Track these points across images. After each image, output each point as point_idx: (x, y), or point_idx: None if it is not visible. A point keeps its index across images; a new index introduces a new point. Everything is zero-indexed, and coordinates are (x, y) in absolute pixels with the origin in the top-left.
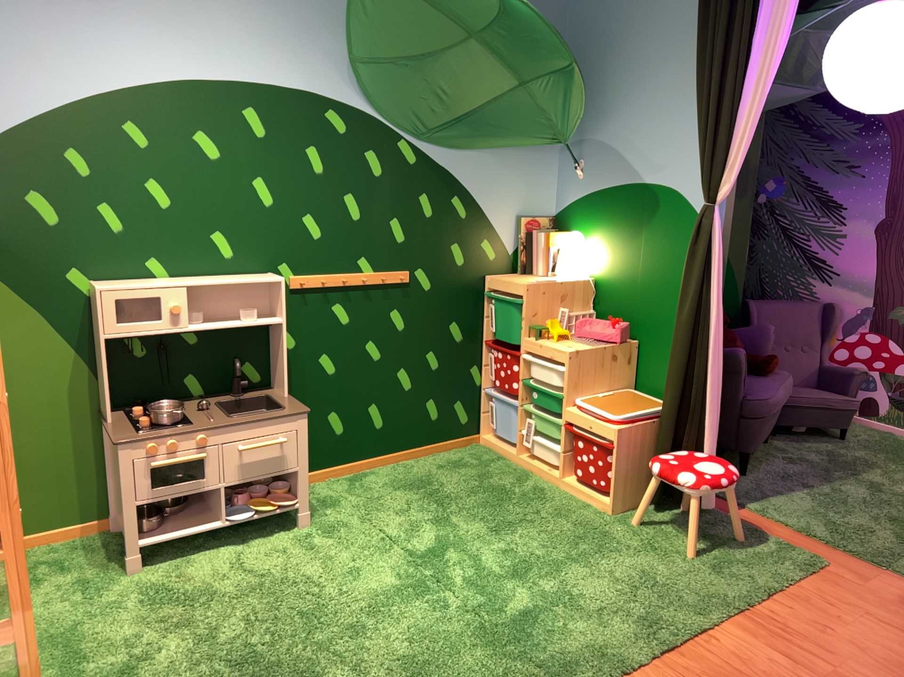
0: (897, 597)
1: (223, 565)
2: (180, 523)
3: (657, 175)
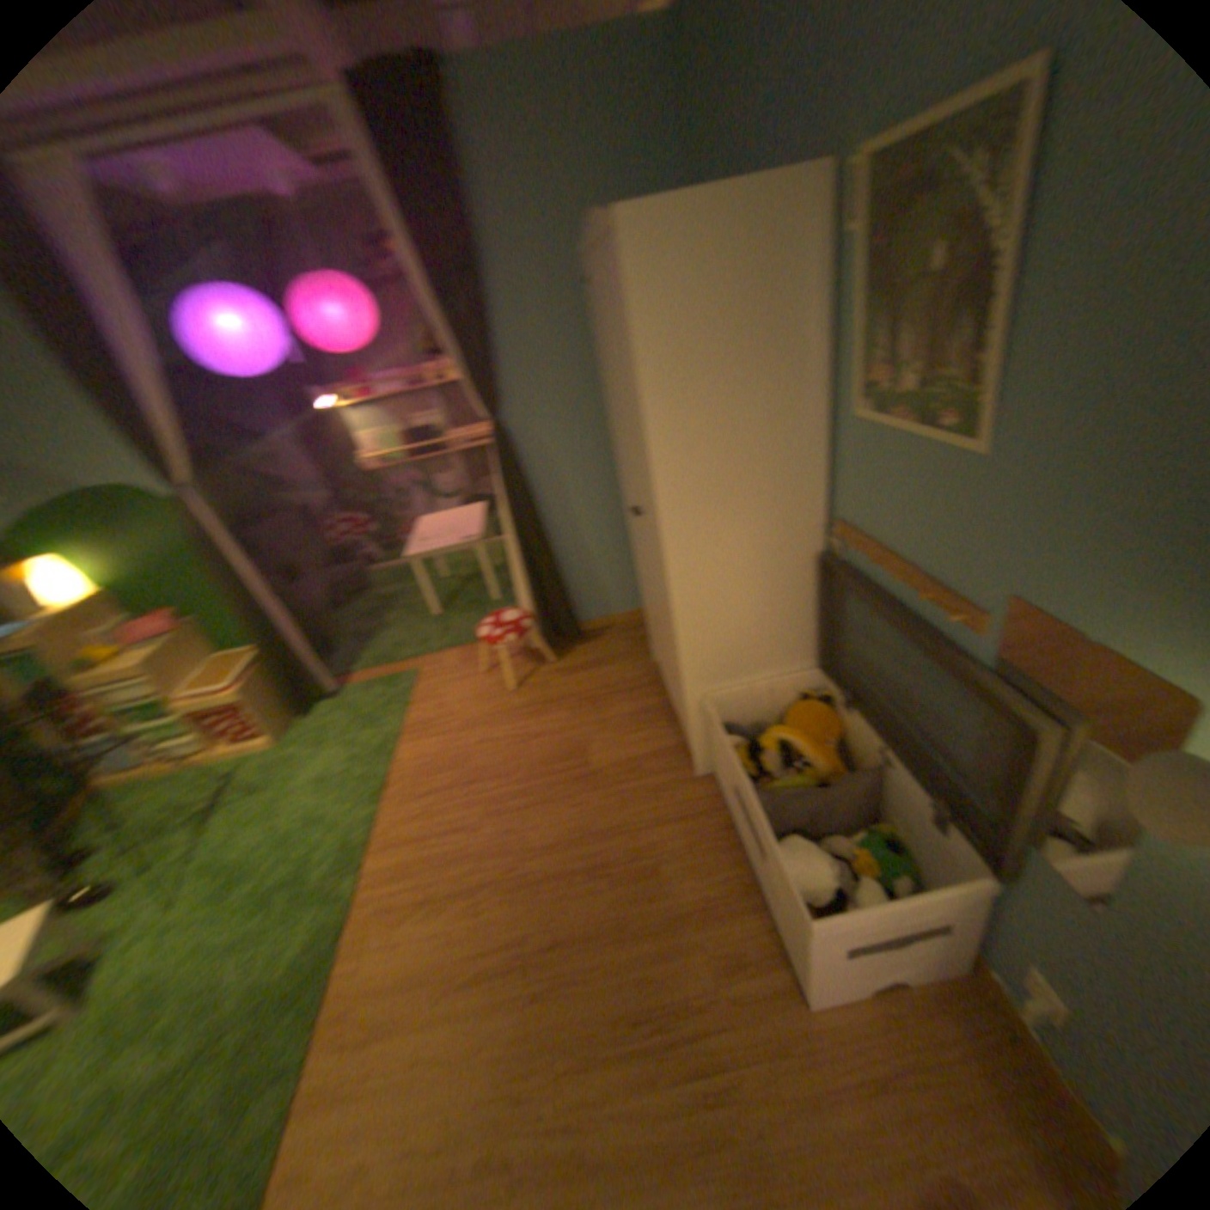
0: (461, 660)
1: None
2: None
3: (106, 476)
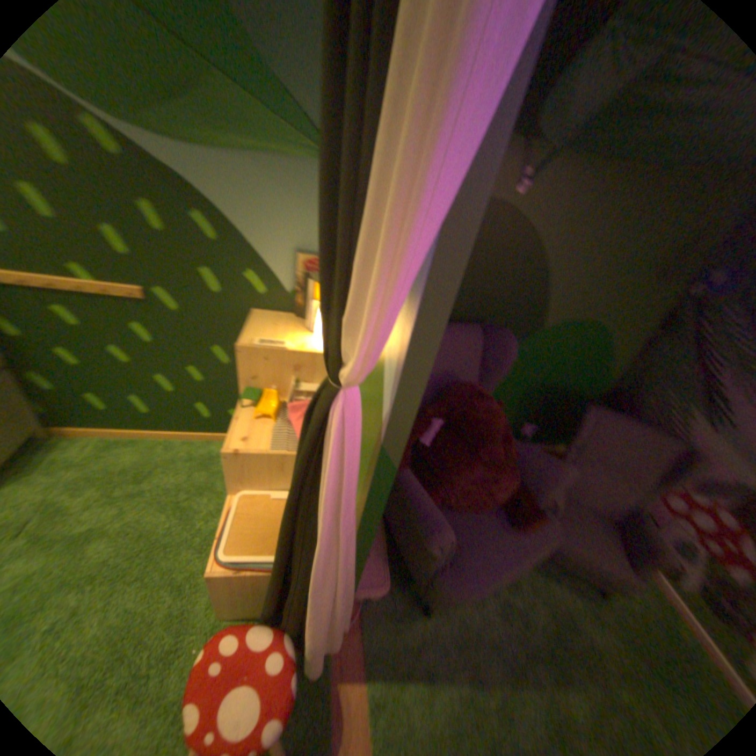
0: None
1: None
2: None
3: None
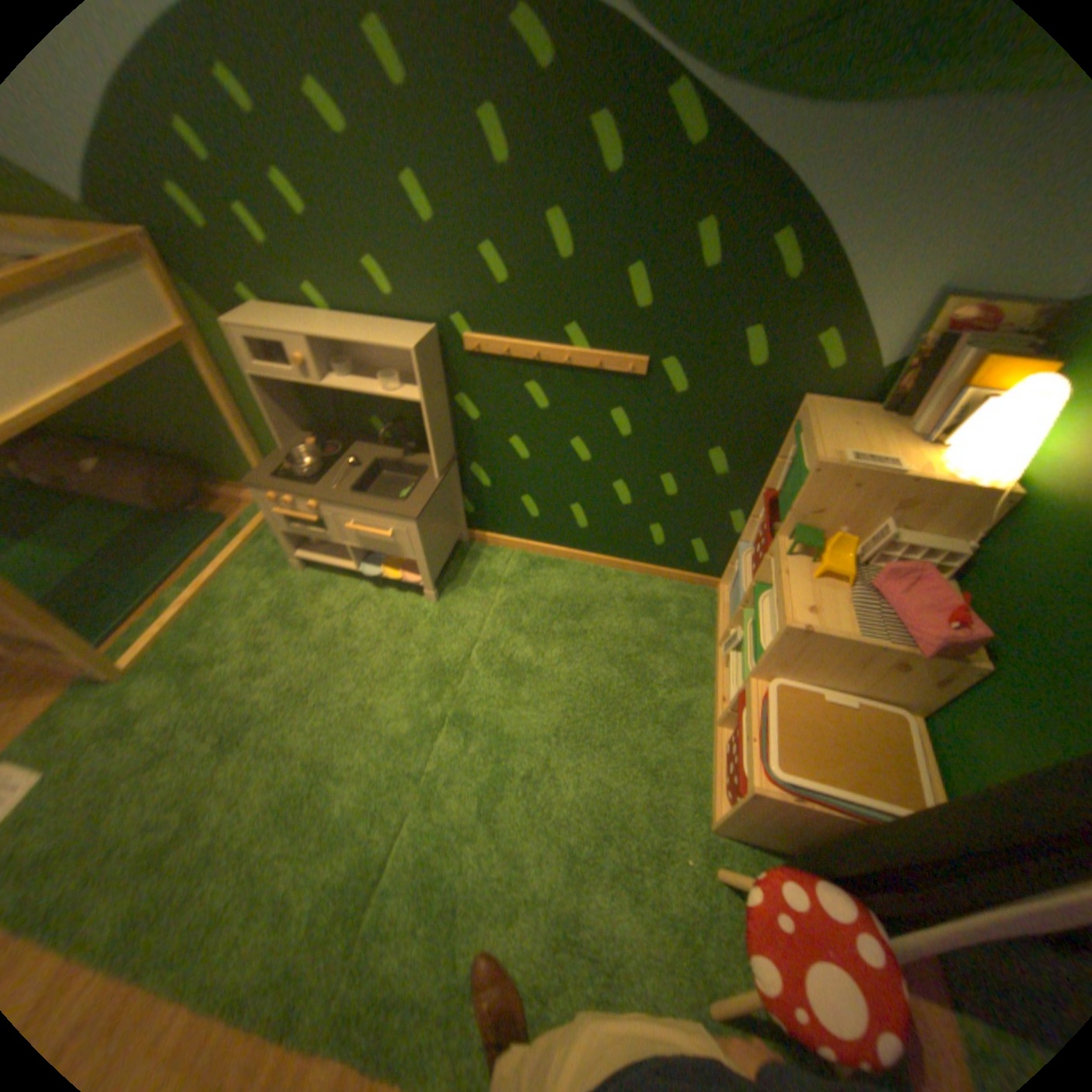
0: None
1: (346, 602)
2: (340, 548)
3: None
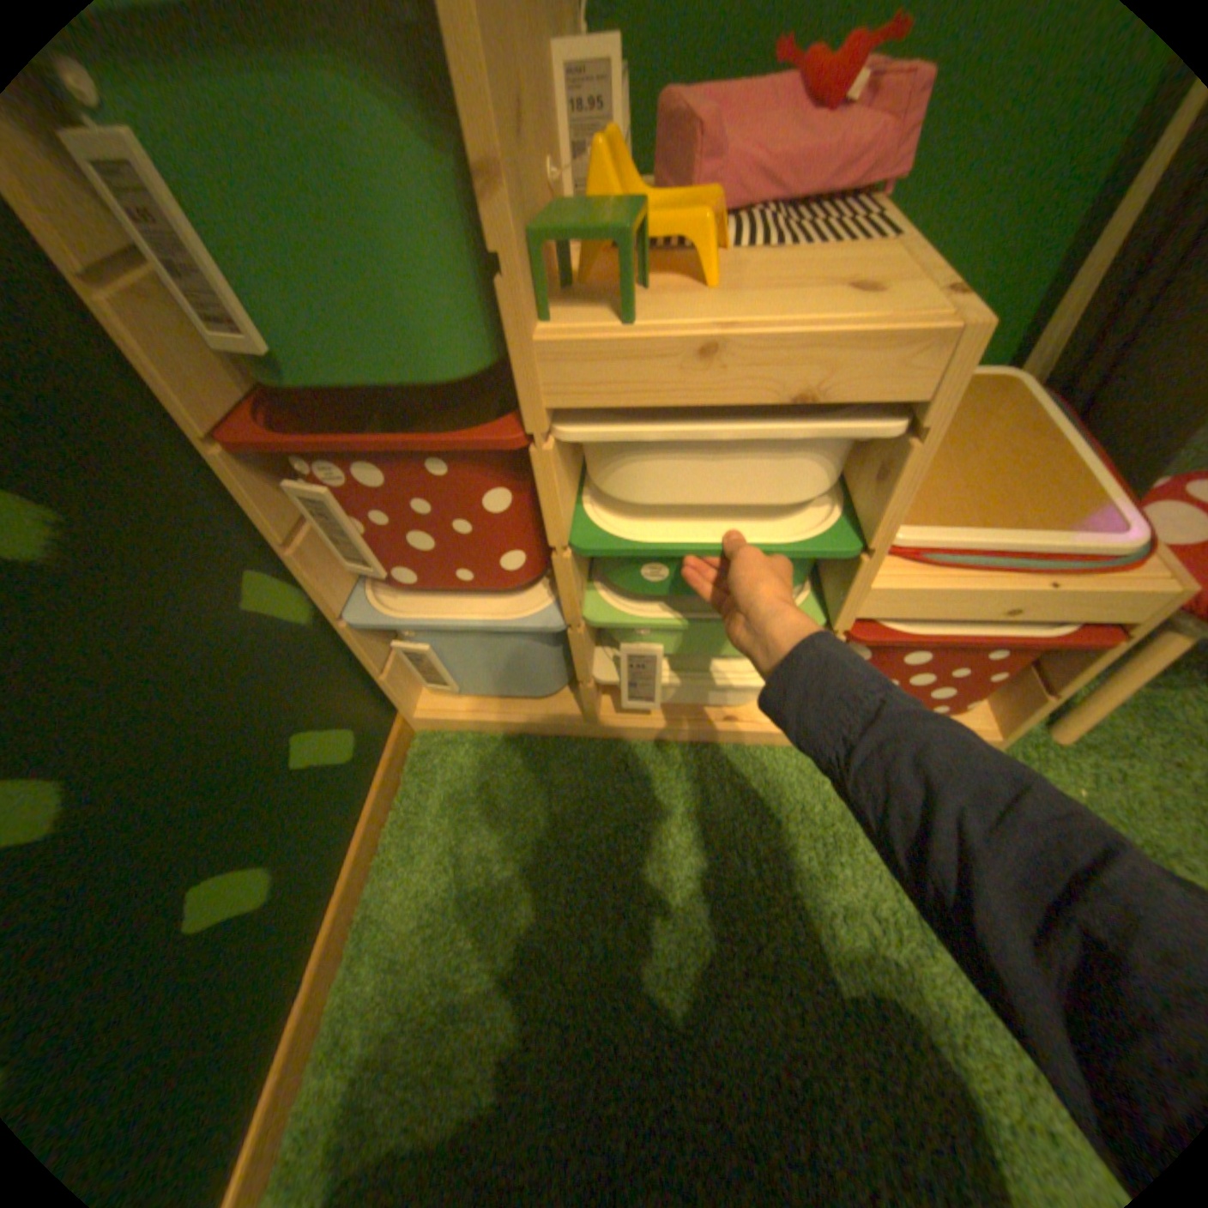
0: None
1: None
2: None
3: None
